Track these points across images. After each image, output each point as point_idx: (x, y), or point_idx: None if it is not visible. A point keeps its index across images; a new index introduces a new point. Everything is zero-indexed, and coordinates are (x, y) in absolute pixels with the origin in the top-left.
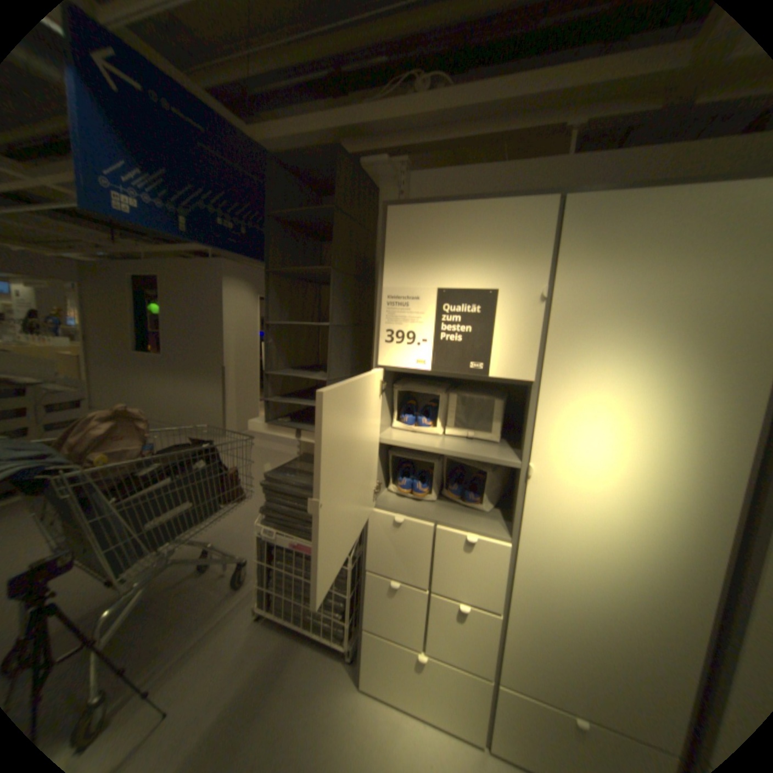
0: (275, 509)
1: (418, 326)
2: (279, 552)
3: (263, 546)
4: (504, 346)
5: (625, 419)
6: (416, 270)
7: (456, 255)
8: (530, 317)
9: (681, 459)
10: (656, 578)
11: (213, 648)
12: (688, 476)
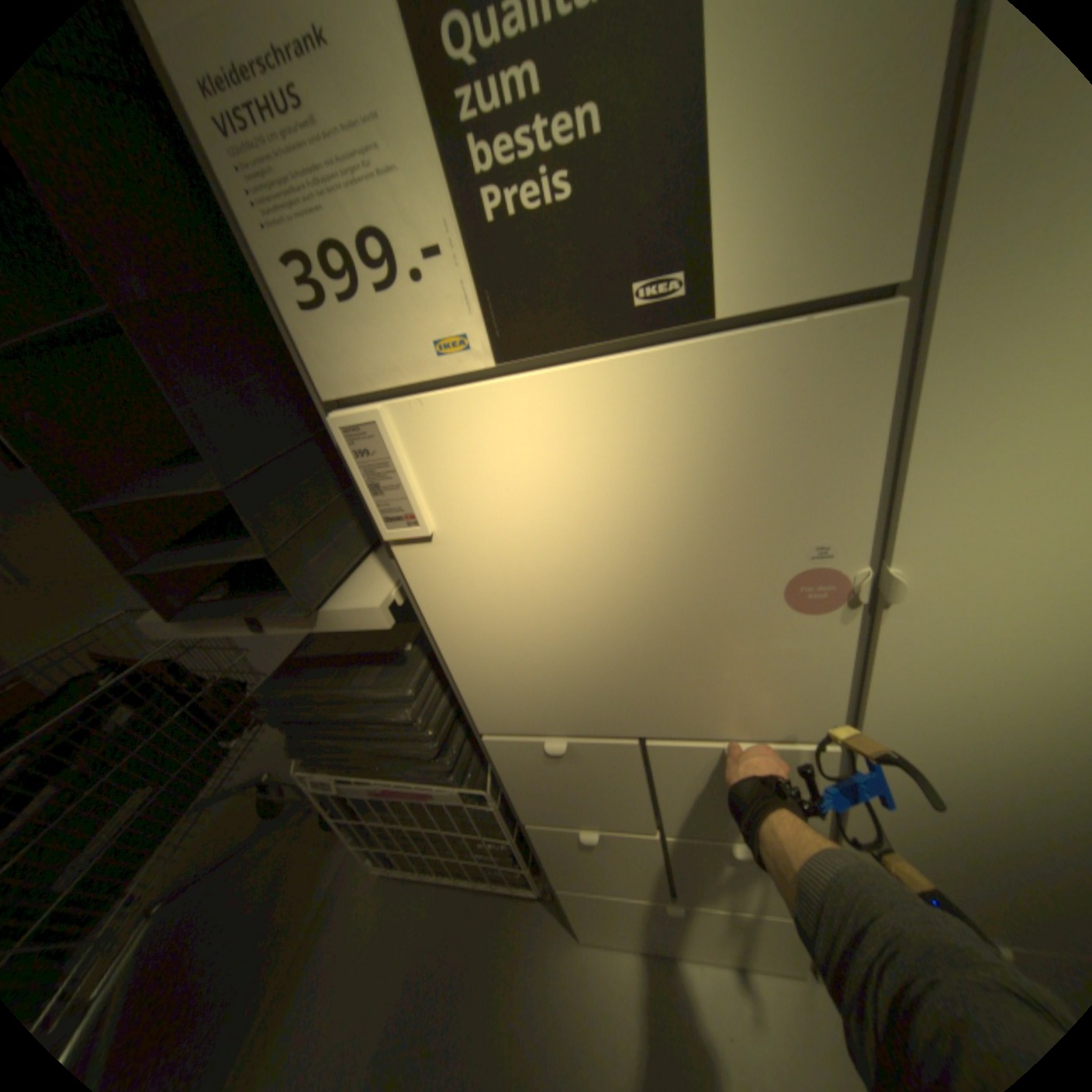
0: (310, 747)
1: (381, 189)
2: (360, 801)
3: (328, 797)
4: (761, 146)
5: None
6: None
7: None
8: None
9: None
10: None
11: (327, 948)
12: None
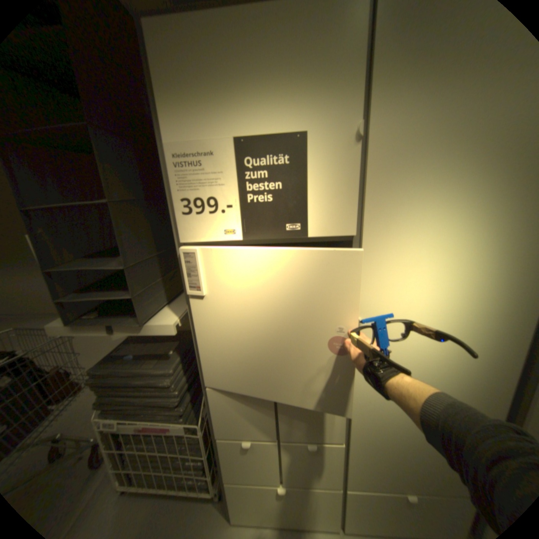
0: (109, 401)
1: (219, 188)
2: (126, 436)
3: (108, 435)
4: (320, 200)
5: (444, 259)
6: (201, 114)
7: (250, 88)
8: (345, 162)
9: (491, 287)
10: (467, 387)
11: None
12: (497, 301)
